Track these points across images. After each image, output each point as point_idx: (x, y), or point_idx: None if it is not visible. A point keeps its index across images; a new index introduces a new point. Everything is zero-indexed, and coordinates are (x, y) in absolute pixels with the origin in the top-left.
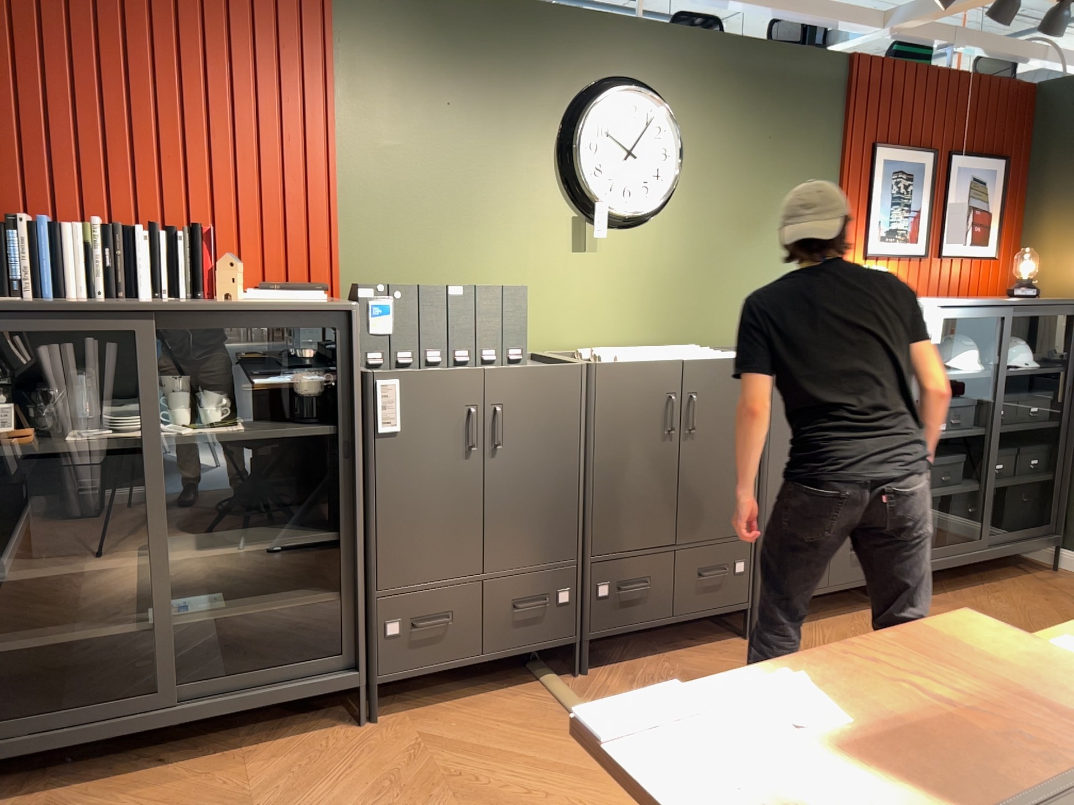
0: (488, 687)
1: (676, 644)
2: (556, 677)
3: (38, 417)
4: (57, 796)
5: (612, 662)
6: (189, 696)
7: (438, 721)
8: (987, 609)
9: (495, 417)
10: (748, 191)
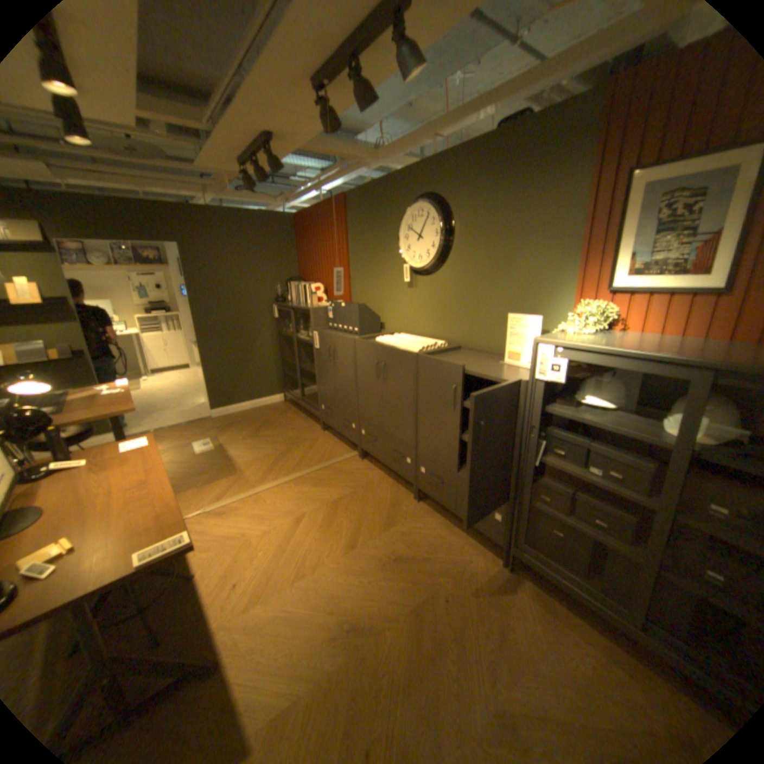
0: (349, 444)
1: (399, 479)
2: (357, 454)
3: (299, 329)
4: (292, 409)
5: (375, 465)
6: (304, 401)
7: (326, 440)
8: (561, 647)
9: (334, 351)
10: (497, 244)
